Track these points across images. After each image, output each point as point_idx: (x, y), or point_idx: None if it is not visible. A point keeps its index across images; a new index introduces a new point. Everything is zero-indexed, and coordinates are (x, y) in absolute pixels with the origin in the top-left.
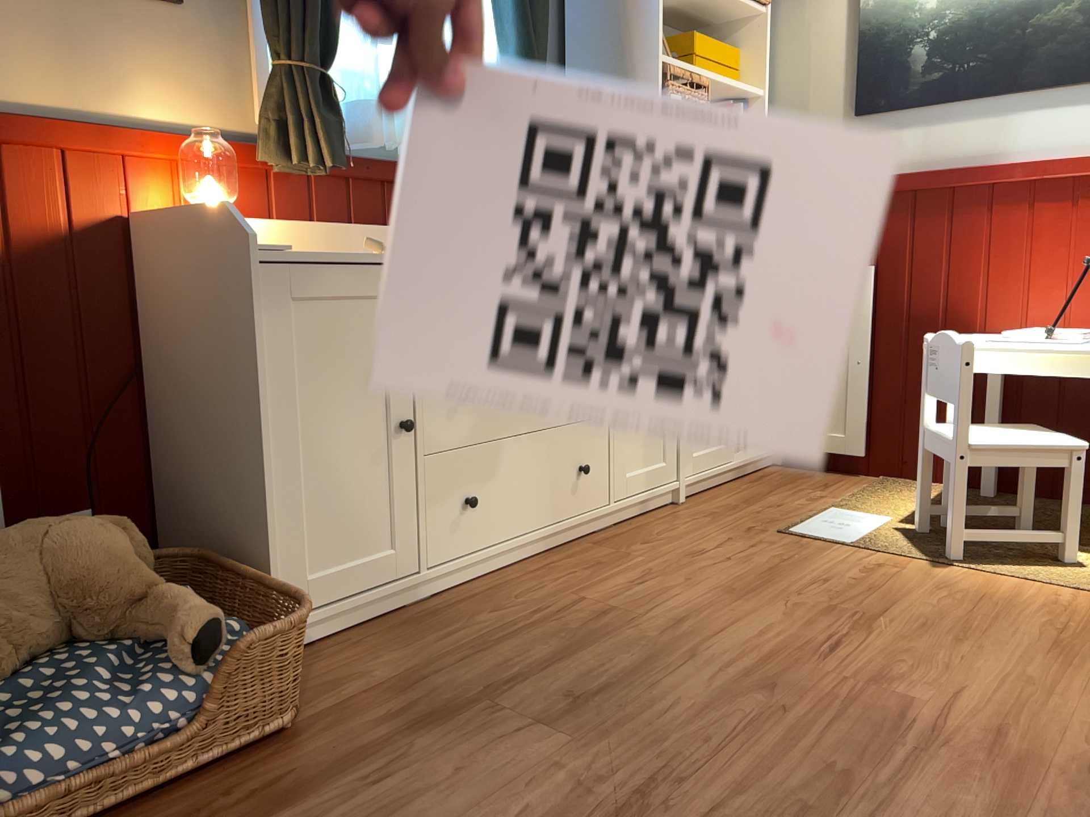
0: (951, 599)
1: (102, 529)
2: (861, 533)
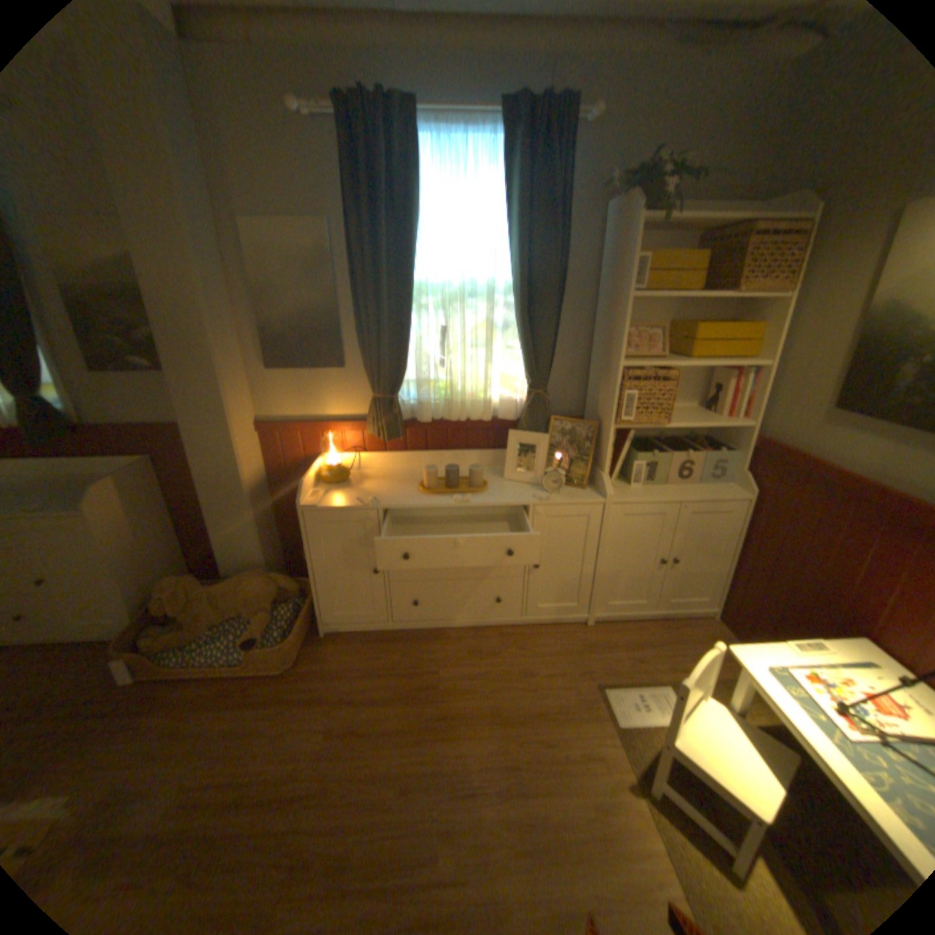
0: (588, 825)
1: (260, 585)
2: (644, 725)
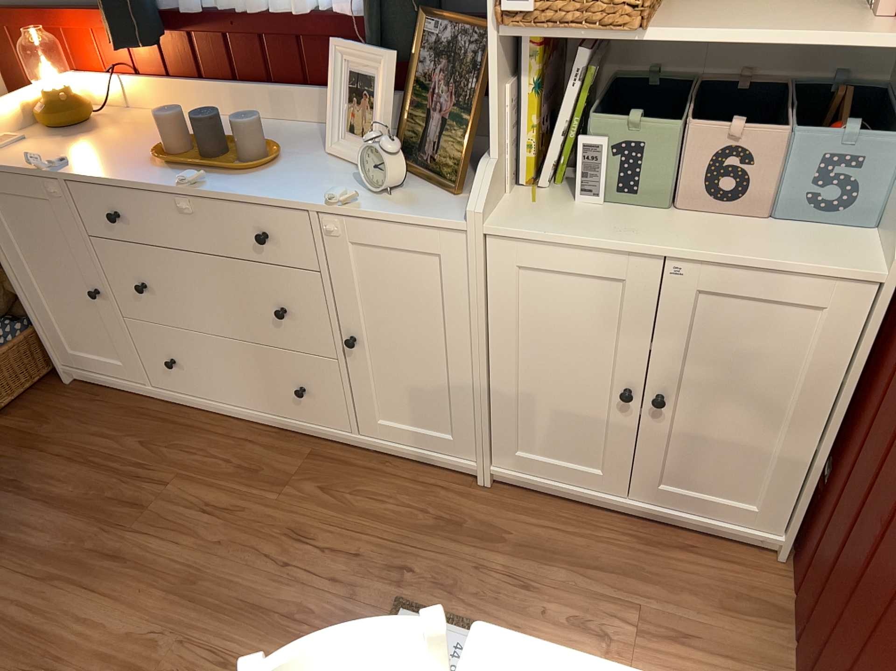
0: None
1: None
2: None
